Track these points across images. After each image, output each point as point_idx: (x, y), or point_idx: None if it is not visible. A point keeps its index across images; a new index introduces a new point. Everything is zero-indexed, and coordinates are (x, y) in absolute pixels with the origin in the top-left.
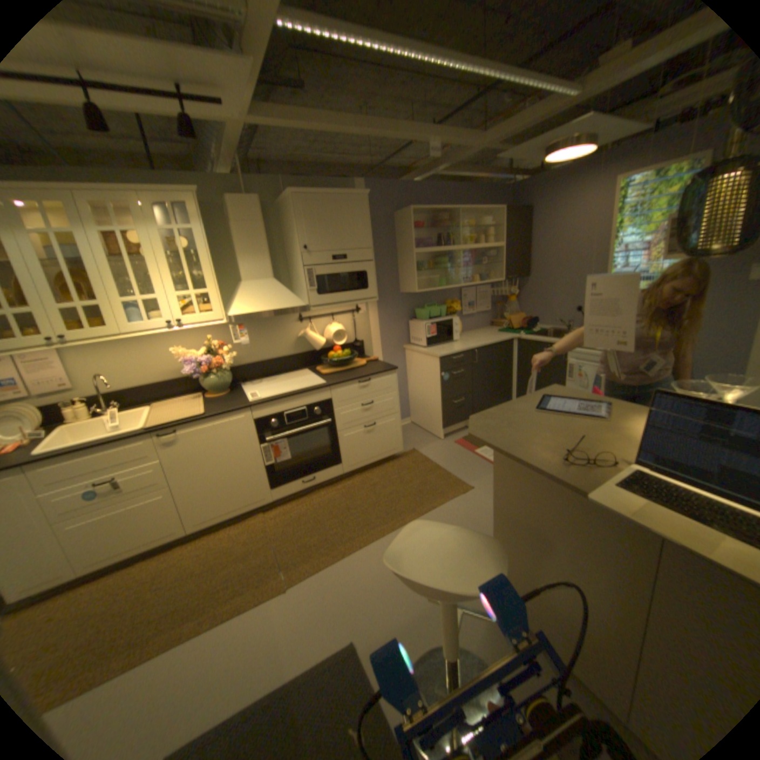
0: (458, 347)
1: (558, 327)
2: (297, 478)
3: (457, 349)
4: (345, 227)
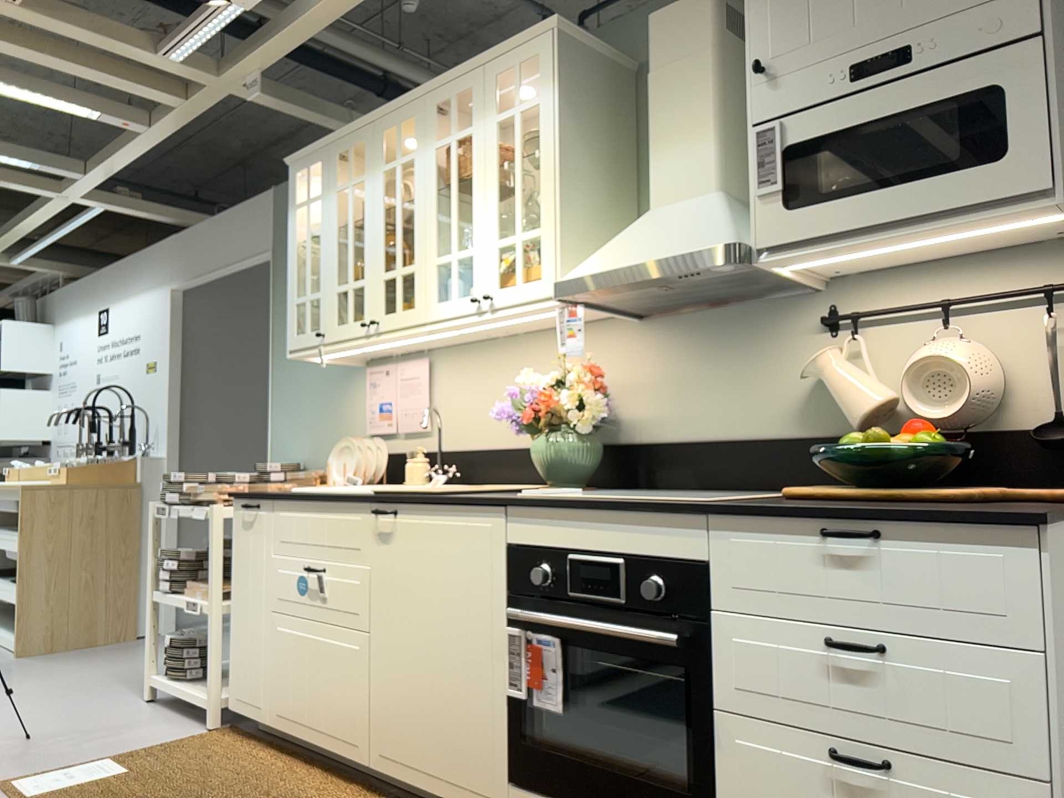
0: None
1: None
2: (573, 796)
3: None
4: None
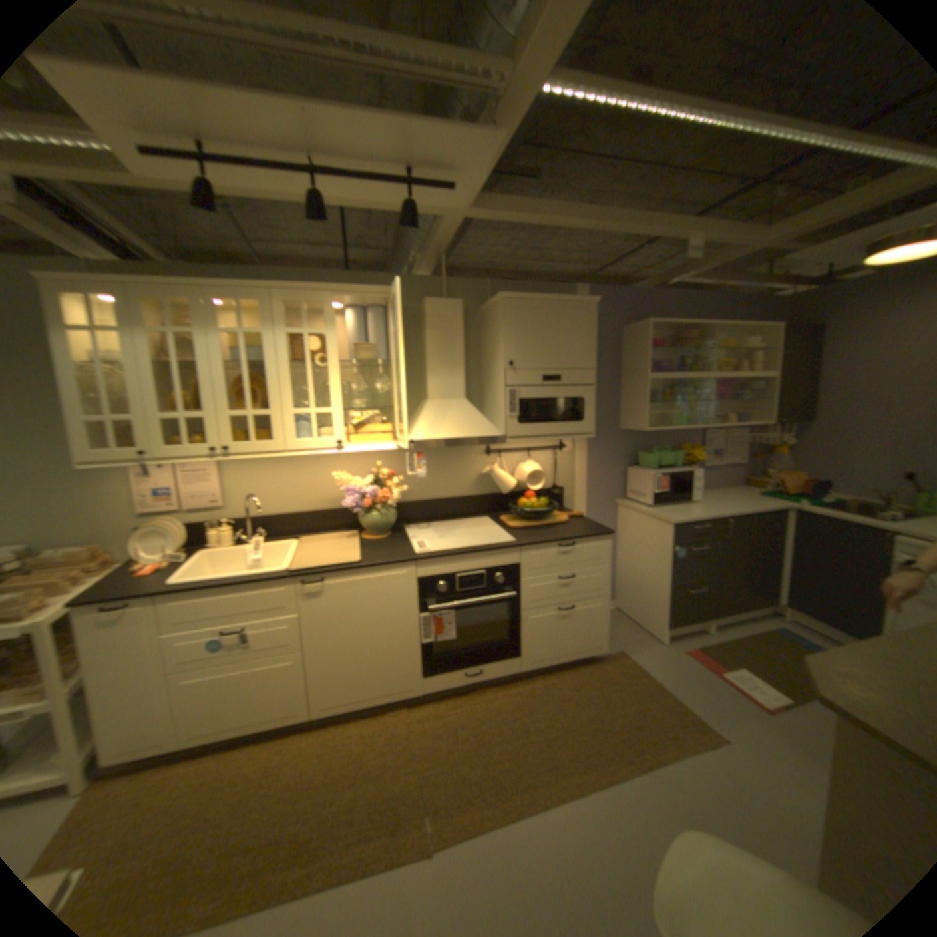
0: (700, 511)
1: (864, 499)
2: (458, 668)
3: (701, 514)
4: (563, 340)
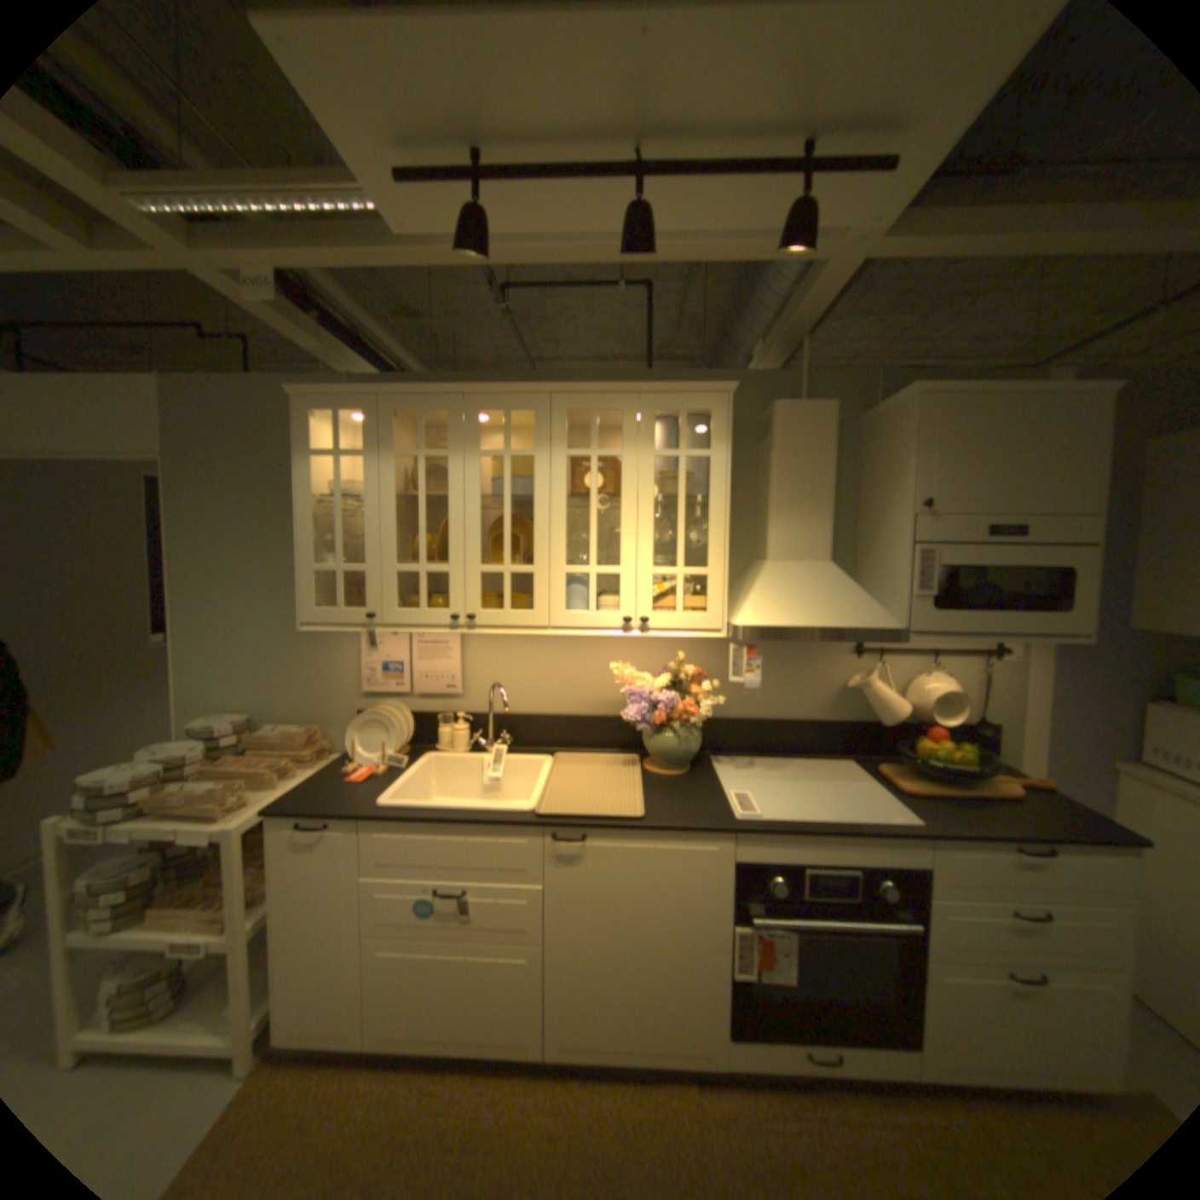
0: None
1: None
2: (799, 1042)
3: None
4: (1038, 462)
